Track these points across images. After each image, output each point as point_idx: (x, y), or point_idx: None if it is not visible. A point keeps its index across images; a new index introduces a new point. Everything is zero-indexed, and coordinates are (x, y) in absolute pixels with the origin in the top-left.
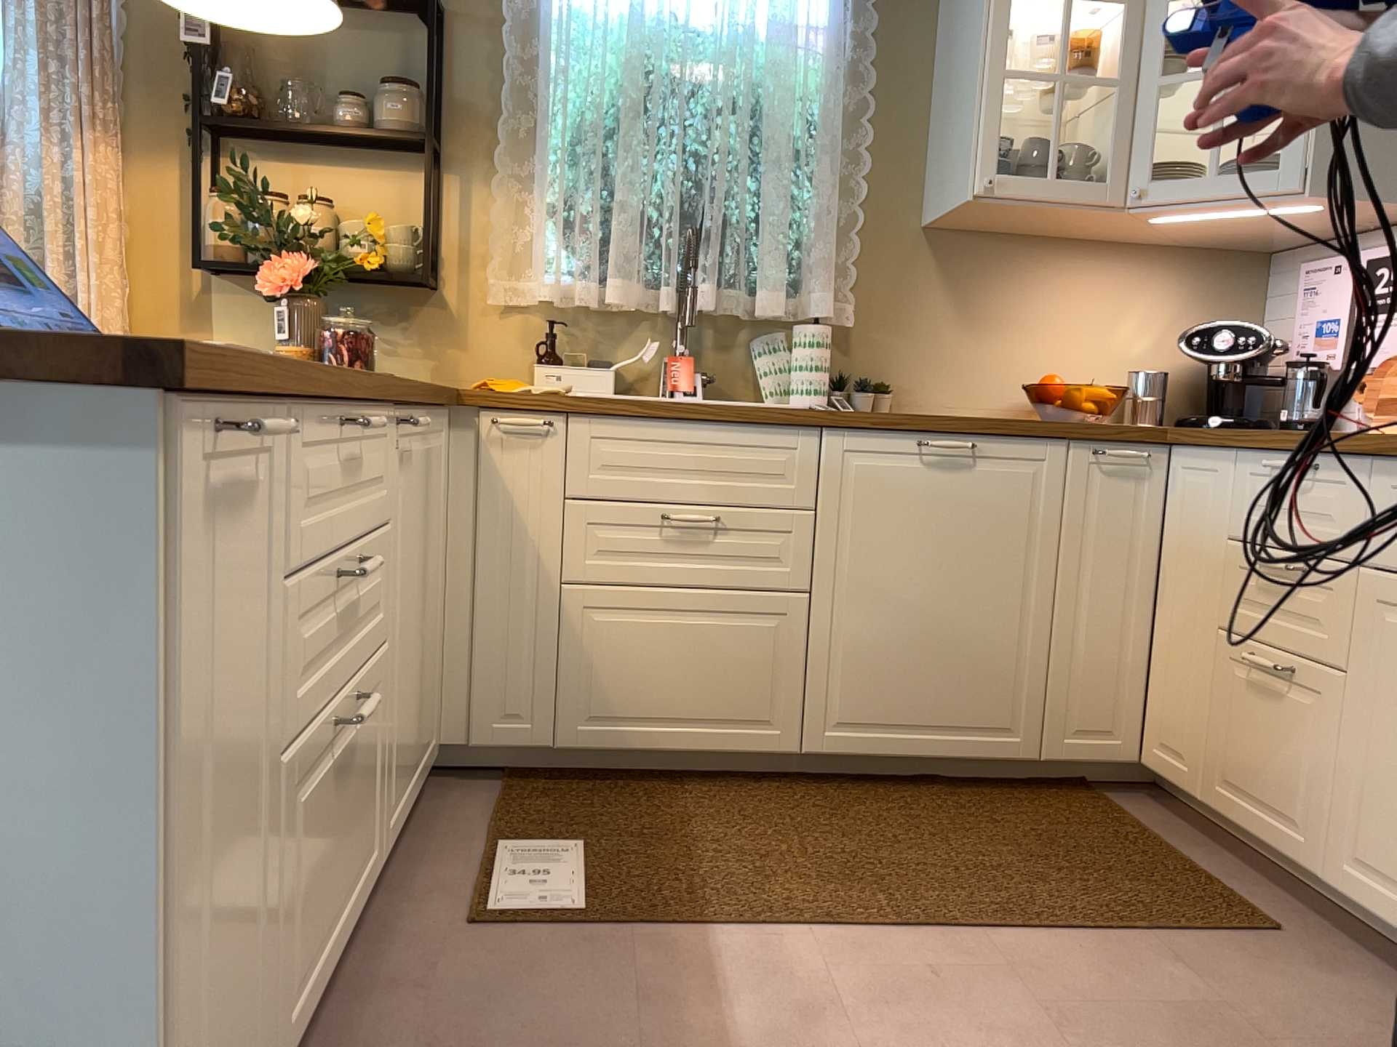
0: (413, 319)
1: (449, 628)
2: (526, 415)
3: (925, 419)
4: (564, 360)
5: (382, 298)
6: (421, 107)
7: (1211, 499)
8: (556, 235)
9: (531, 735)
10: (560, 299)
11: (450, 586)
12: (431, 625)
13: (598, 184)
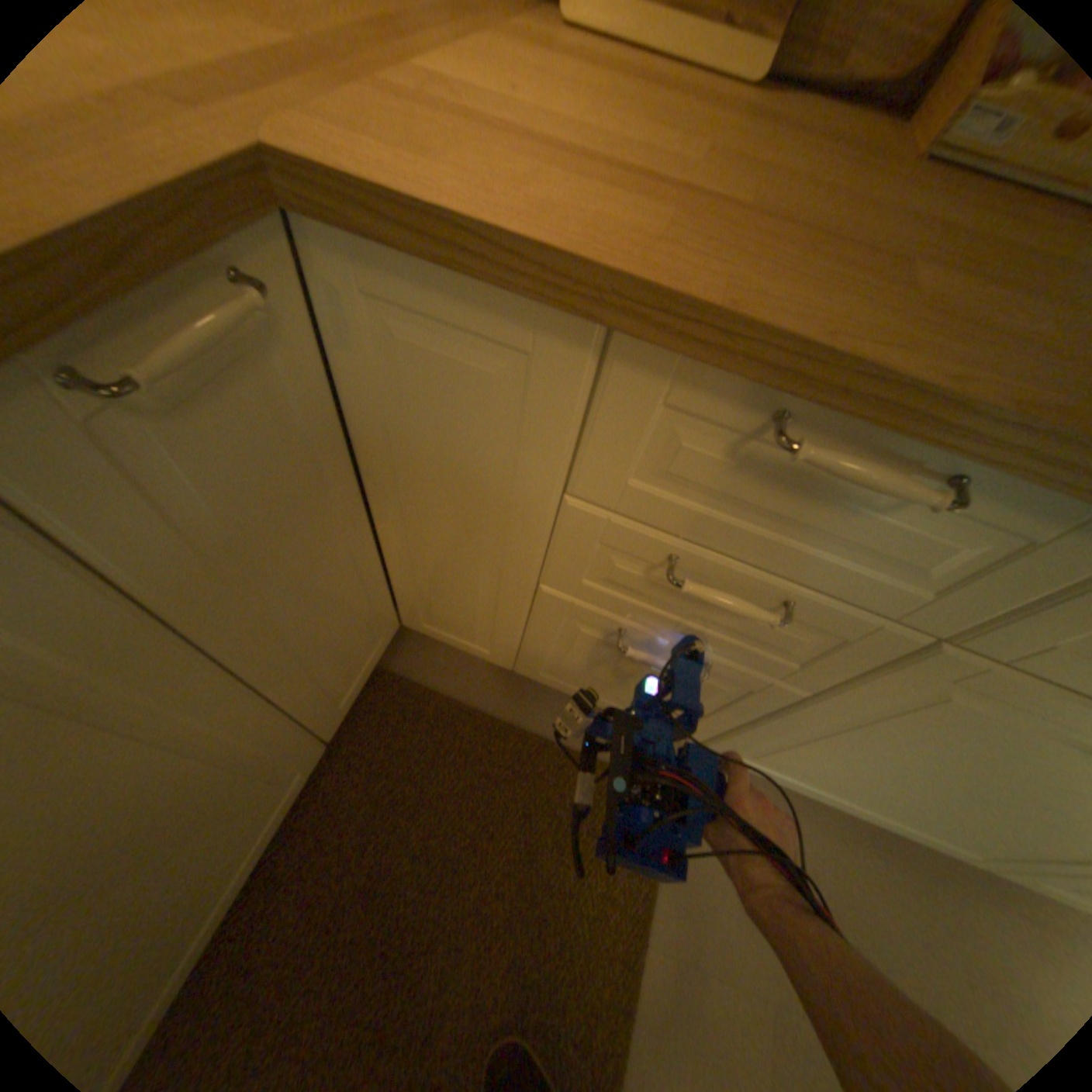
0: None
1: None
2: None
3: None
4: None
5: None
6: None
7: (498, 406)
8: None
9: None
10: None
11: None
12: None
13: None
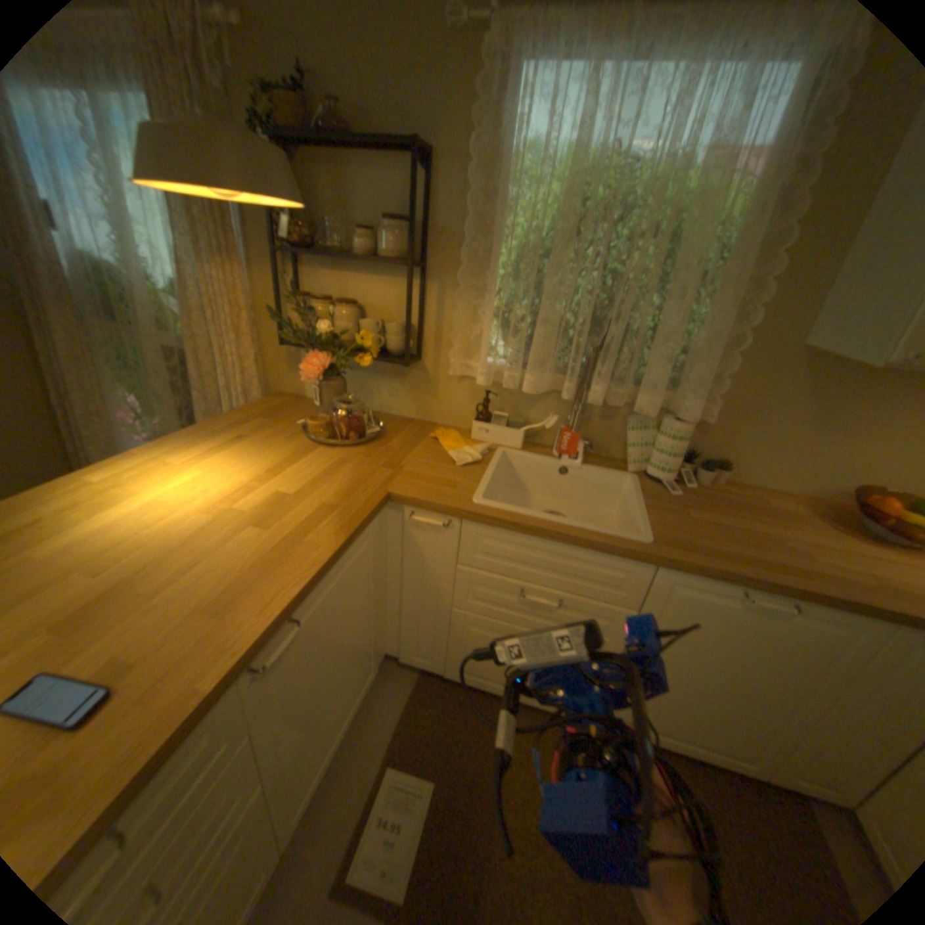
0: (405, 377)
1: (389, 609)
2: (435, 515)
3: (759, 585)
4: (496, 414)
5: (388, 363)
6: (406, 237)
7: None
8: (496, 334)
9: (433, 670)
10: (493, 383)
11: (390, 591)
12: (363, 641)
13: (532, 296)
